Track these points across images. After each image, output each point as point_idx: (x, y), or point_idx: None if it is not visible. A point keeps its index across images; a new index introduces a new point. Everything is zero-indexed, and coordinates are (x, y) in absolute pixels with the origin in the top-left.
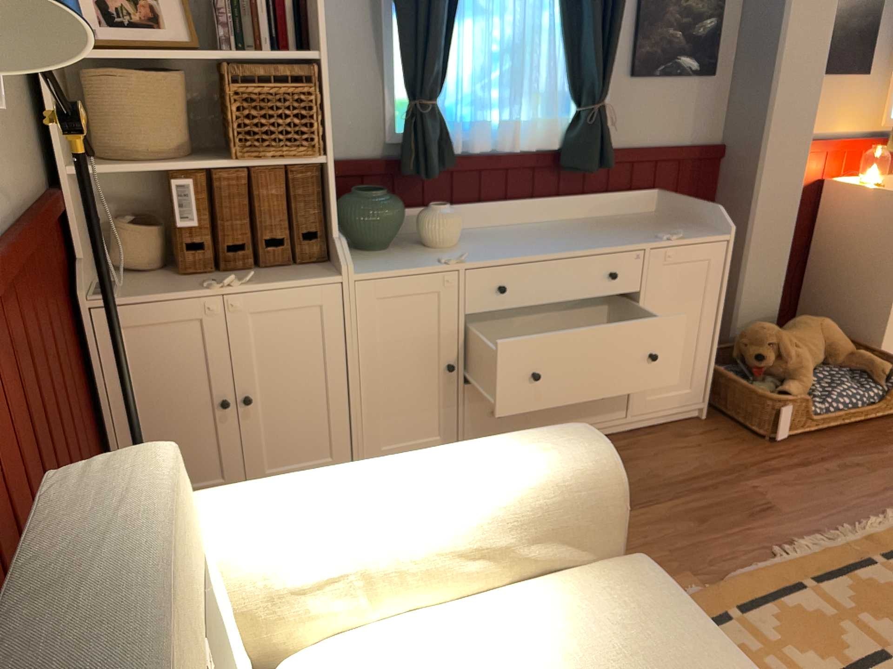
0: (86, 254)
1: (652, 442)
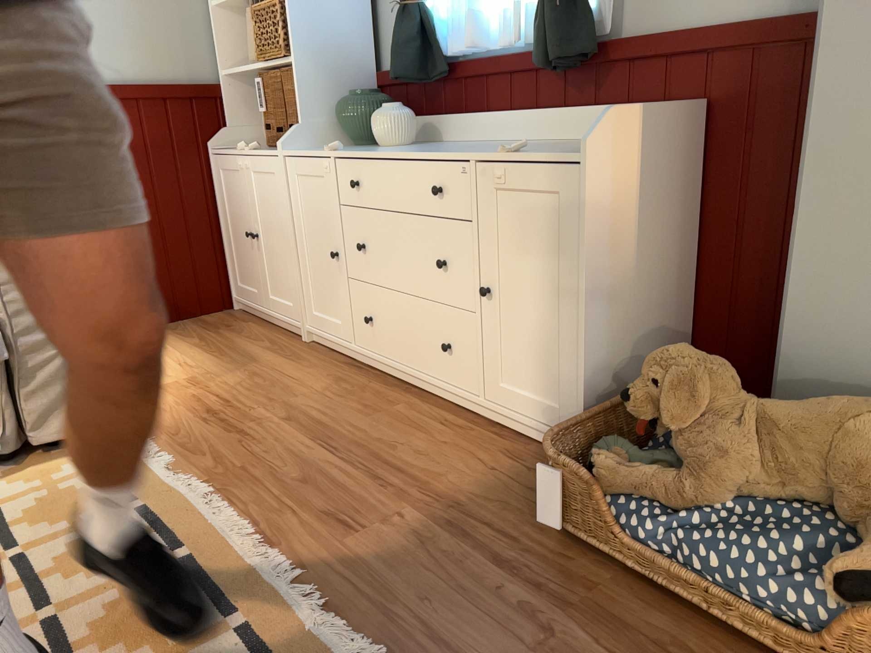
0: (237, 127)
1: (477, 438)
